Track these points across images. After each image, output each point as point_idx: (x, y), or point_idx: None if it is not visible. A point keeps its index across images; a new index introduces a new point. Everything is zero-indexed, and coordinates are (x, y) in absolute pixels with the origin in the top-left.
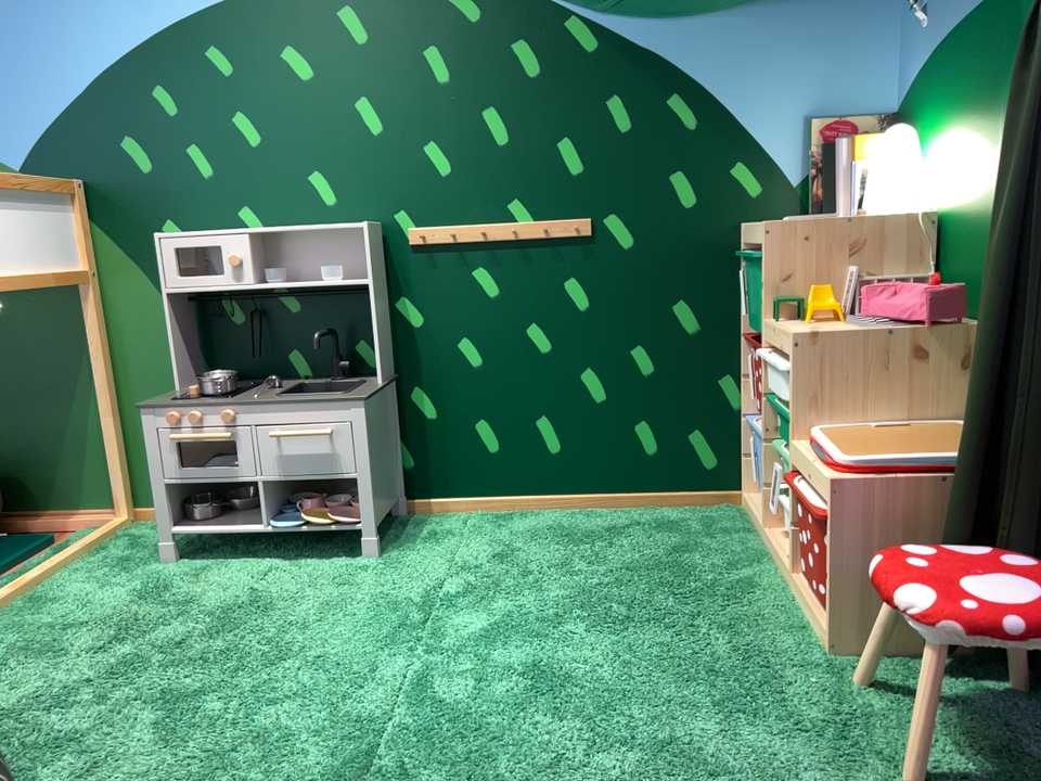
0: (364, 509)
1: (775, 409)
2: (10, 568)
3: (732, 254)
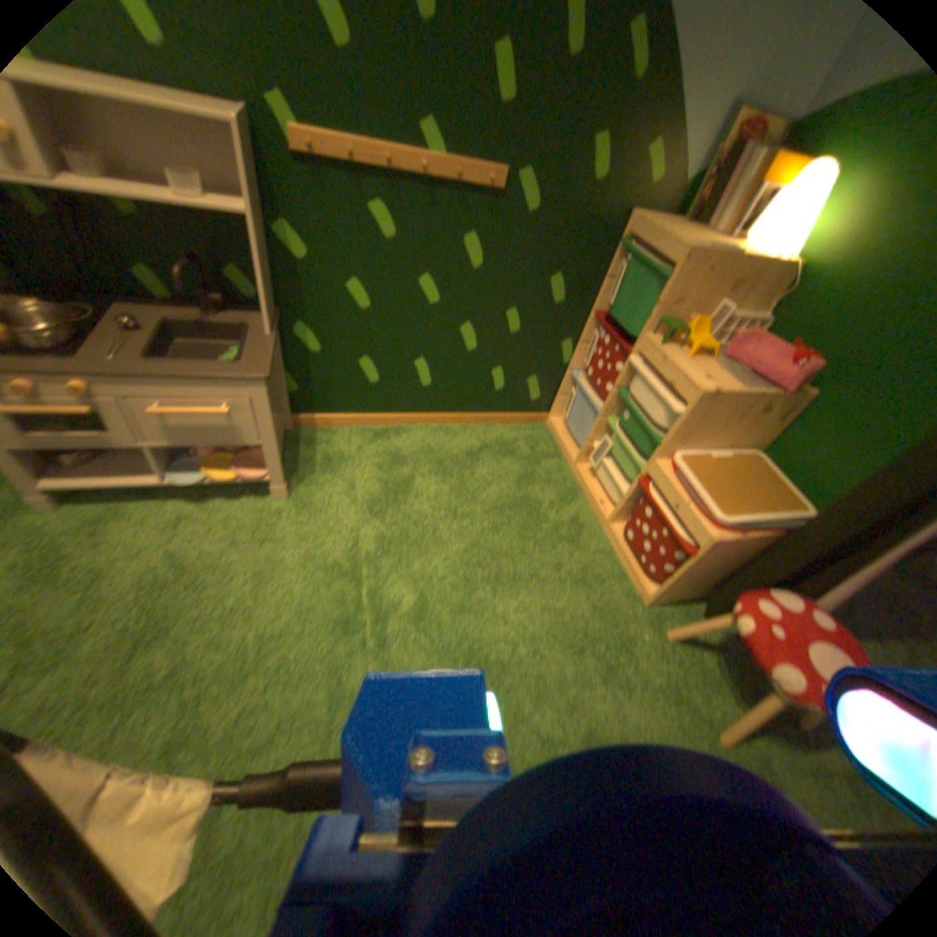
0: (273, 462)
1: (635, 415)
2: None
3: (614, 237)
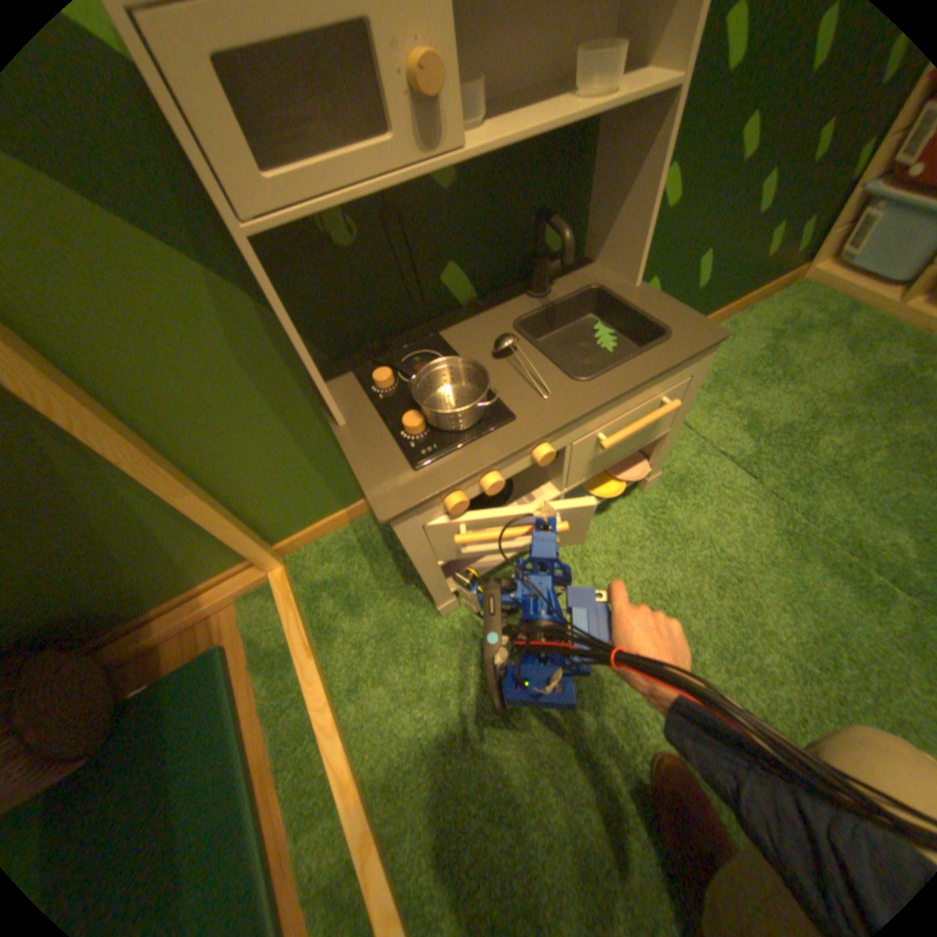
0: (663, 453)
1: None
2: (245, 734)
3: None
